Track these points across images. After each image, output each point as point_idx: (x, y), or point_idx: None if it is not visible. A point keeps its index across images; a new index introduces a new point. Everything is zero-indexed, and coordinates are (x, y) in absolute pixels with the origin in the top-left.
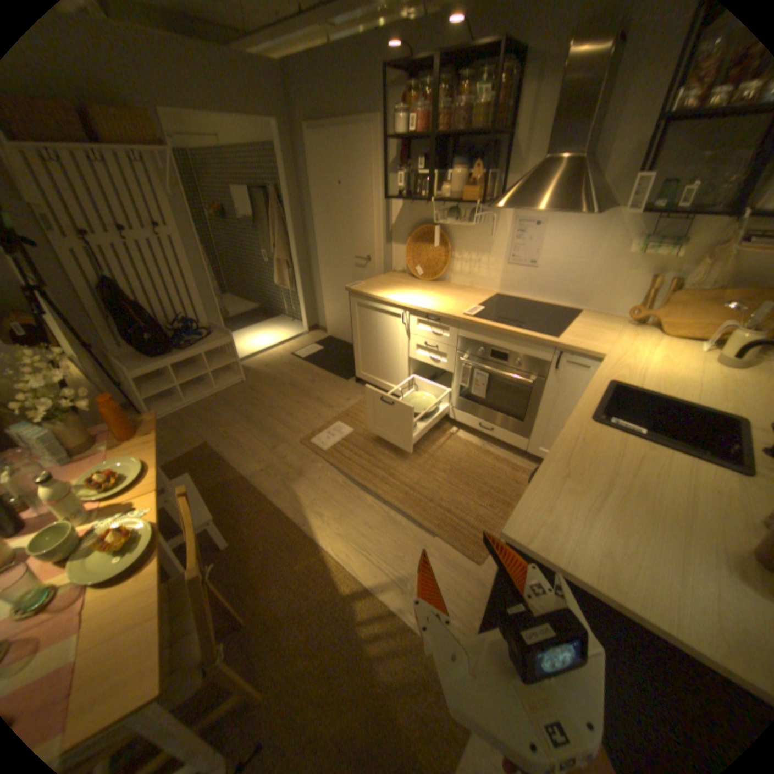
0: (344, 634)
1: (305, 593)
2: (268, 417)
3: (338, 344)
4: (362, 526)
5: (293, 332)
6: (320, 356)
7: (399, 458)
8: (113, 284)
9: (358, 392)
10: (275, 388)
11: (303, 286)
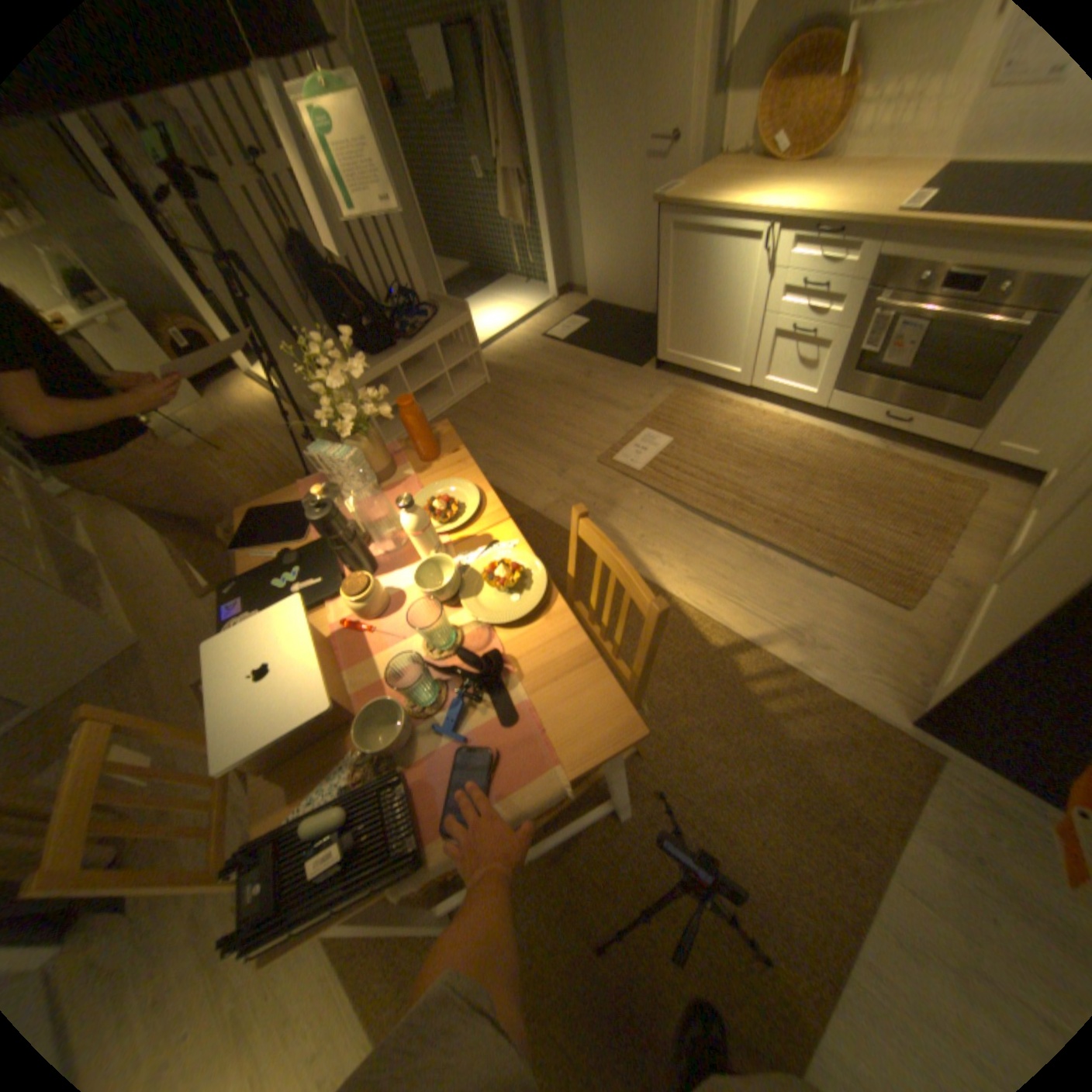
0: (730, 691)
1: (665, 646)
2: (540, 430)
3: (609, 313)
4: (719, 566)
5: (534, 301)
6: (588, 334)
7: (752, 474)
8: (304, 241)
9: (663, 384)
10: (535, 390)
11: (544, 215)
